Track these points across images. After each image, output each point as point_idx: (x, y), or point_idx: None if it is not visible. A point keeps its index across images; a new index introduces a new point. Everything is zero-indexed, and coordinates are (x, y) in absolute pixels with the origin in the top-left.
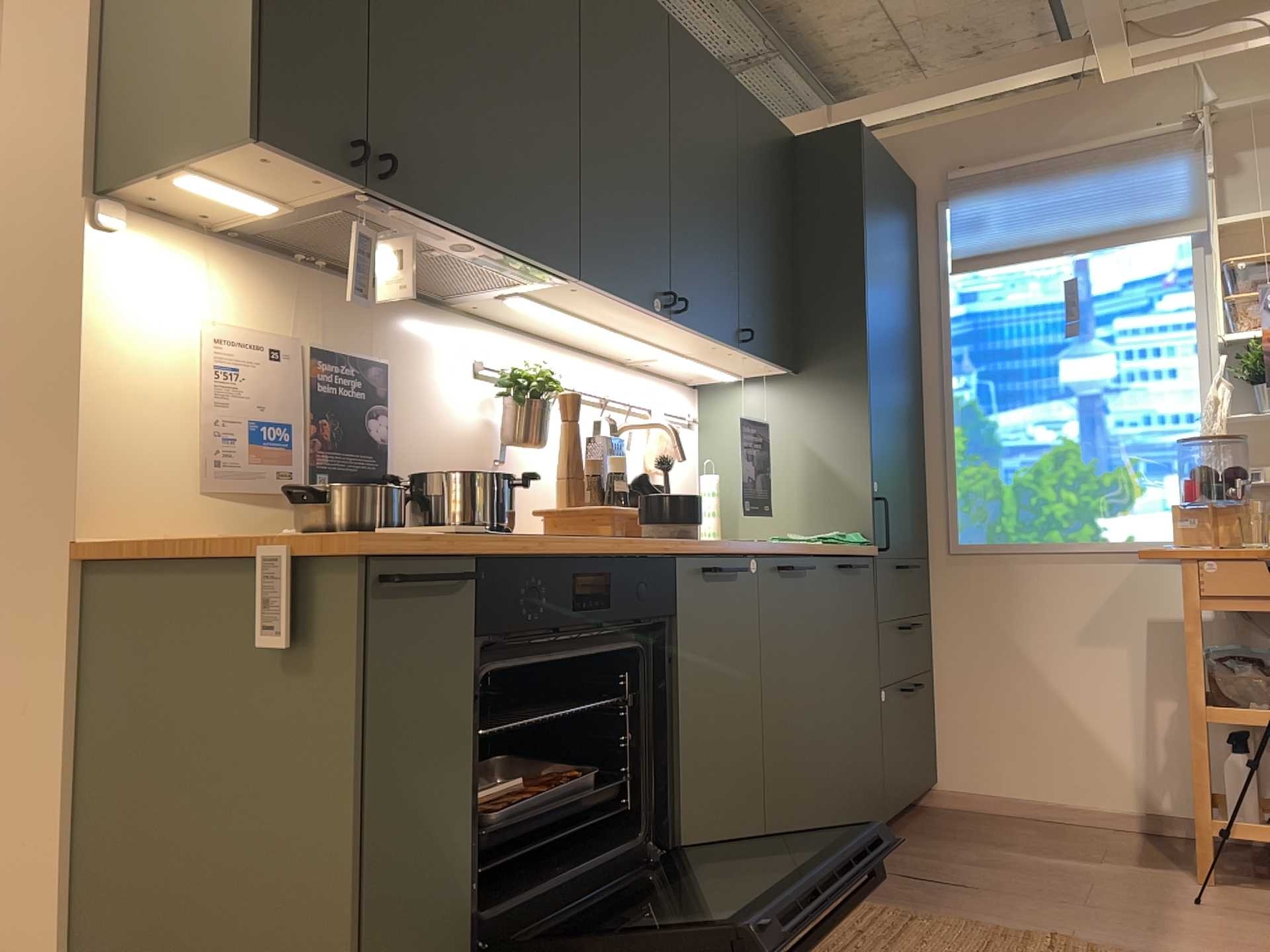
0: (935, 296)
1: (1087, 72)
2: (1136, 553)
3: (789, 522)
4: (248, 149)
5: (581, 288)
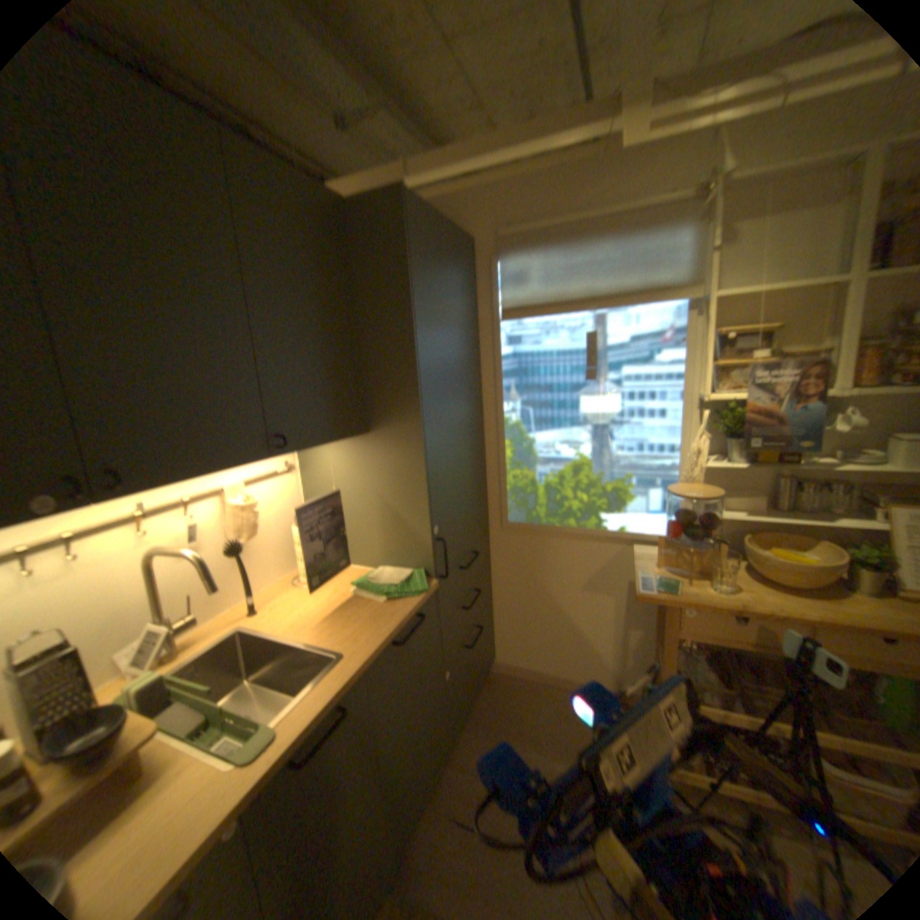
0: (490, 337)
1: (616, 132)
2: (625, 540)
3: (371, 552)
4: None
5: None
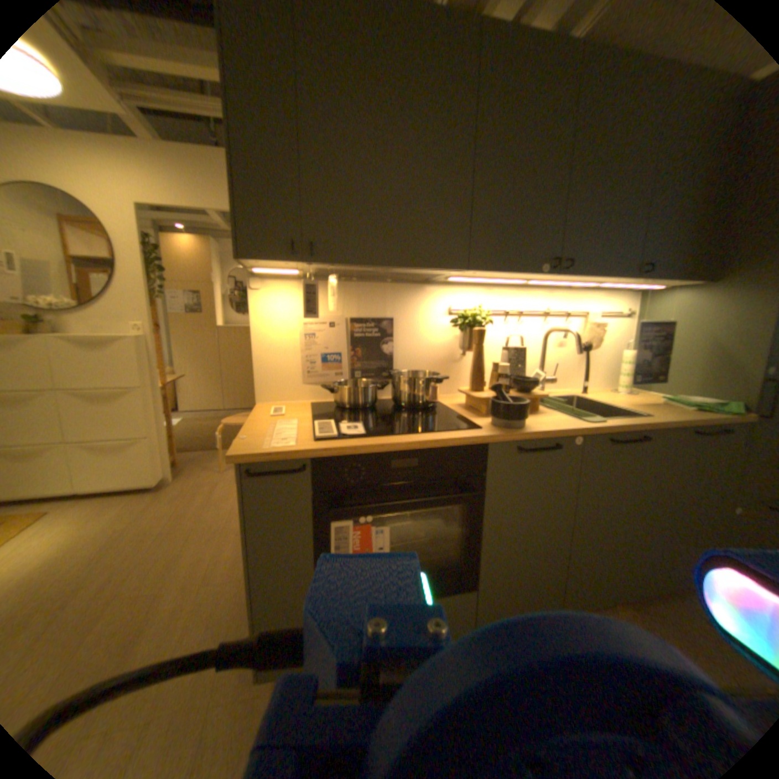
0: None
1: None
2: None
3: (686, 383)
4: (242, 260)
5: (478, 271)
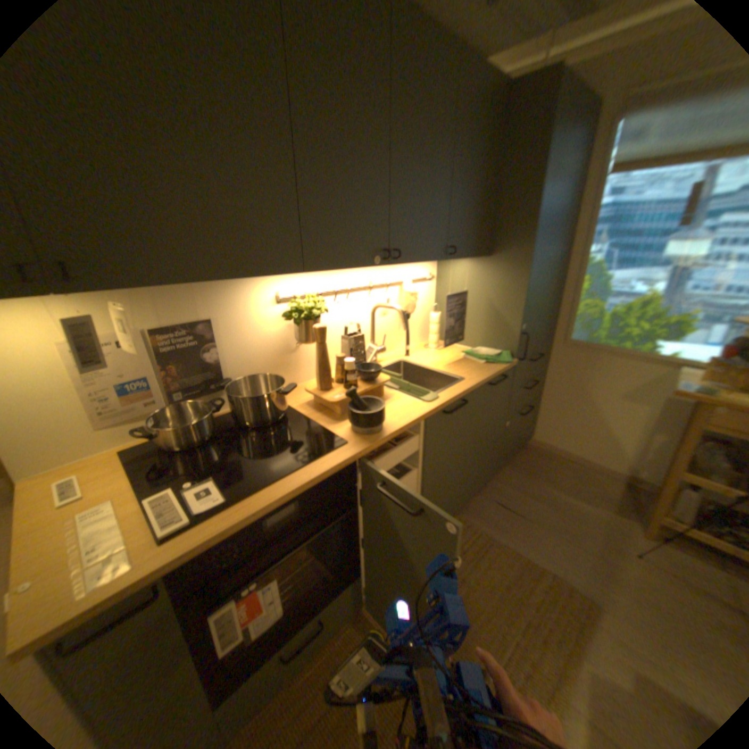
0: (594, 188)
1: None
2: (675, 364)
3: (473, 337)
4: None
5: (313, 270)
